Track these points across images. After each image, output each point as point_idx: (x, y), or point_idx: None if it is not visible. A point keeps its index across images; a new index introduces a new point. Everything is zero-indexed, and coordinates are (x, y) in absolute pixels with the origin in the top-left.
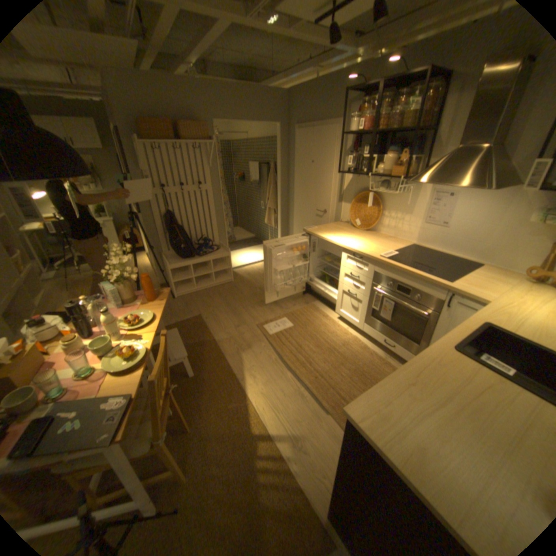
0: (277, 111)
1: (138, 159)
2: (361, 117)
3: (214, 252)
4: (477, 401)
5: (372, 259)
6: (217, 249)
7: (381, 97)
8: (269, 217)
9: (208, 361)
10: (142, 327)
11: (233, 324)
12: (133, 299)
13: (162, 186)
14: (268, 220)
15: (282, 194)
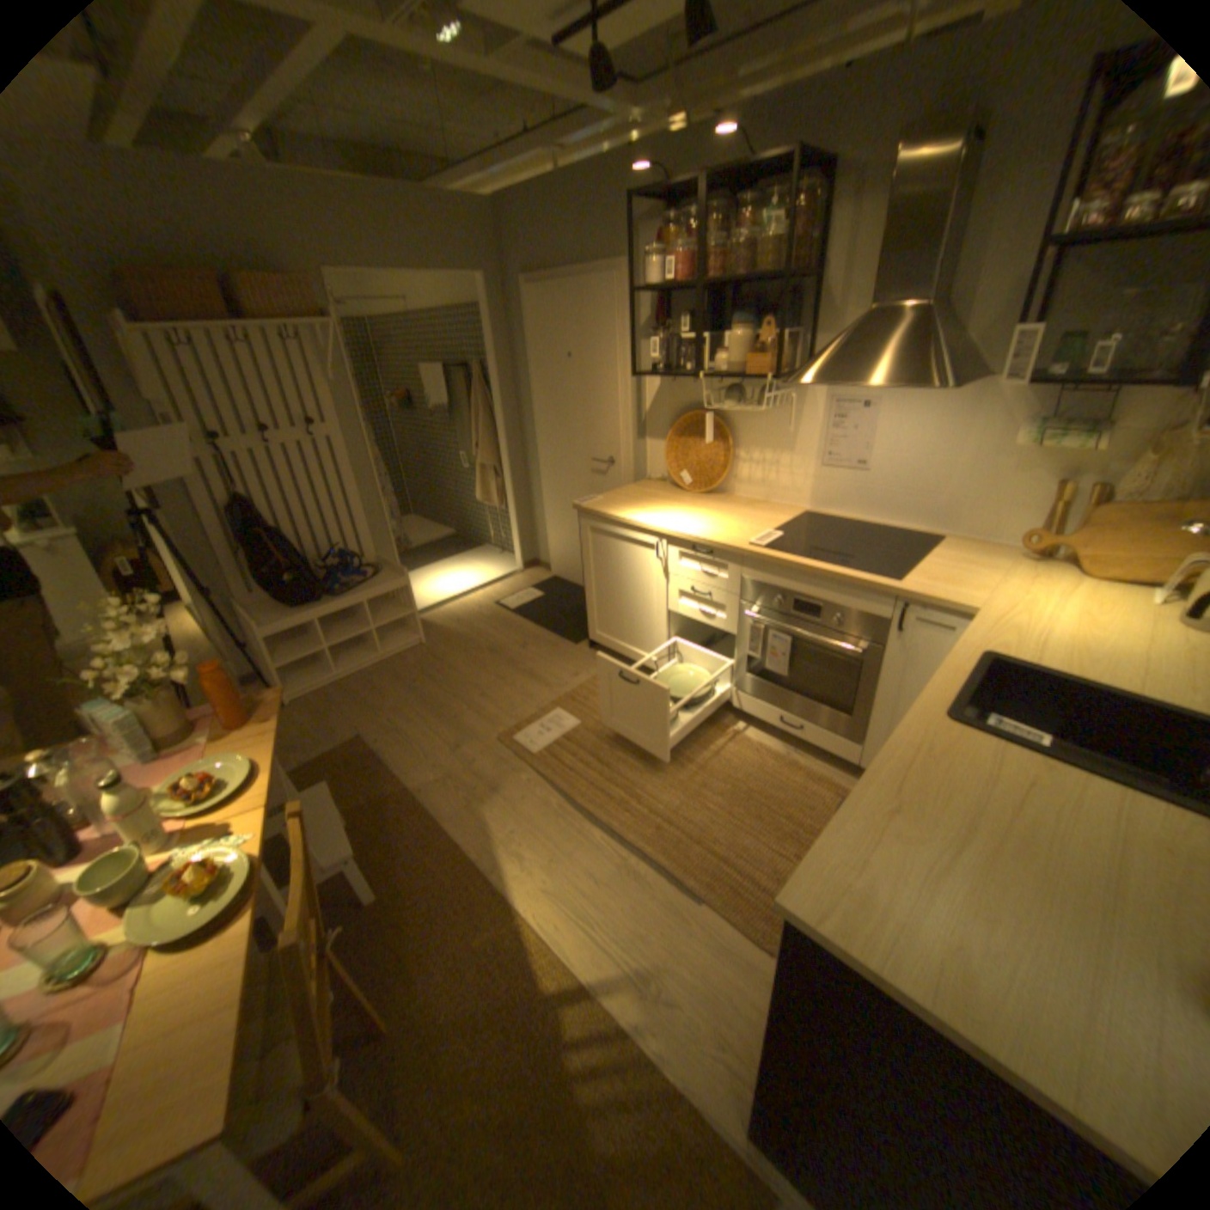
0: (472, 247)
1: (135, 374)
2: (663, 255)
3: (367, 583)
4: (1021, 818)
5: (733, 553)
6: (375, 575)
7: (700, 211)
8: (484, 487)
9: (398, 845)
10: (221, 803)
11: (444, 744)
12: (179, 735)
13: (210, 437)
14: (482, 492)
15: (507, 432)
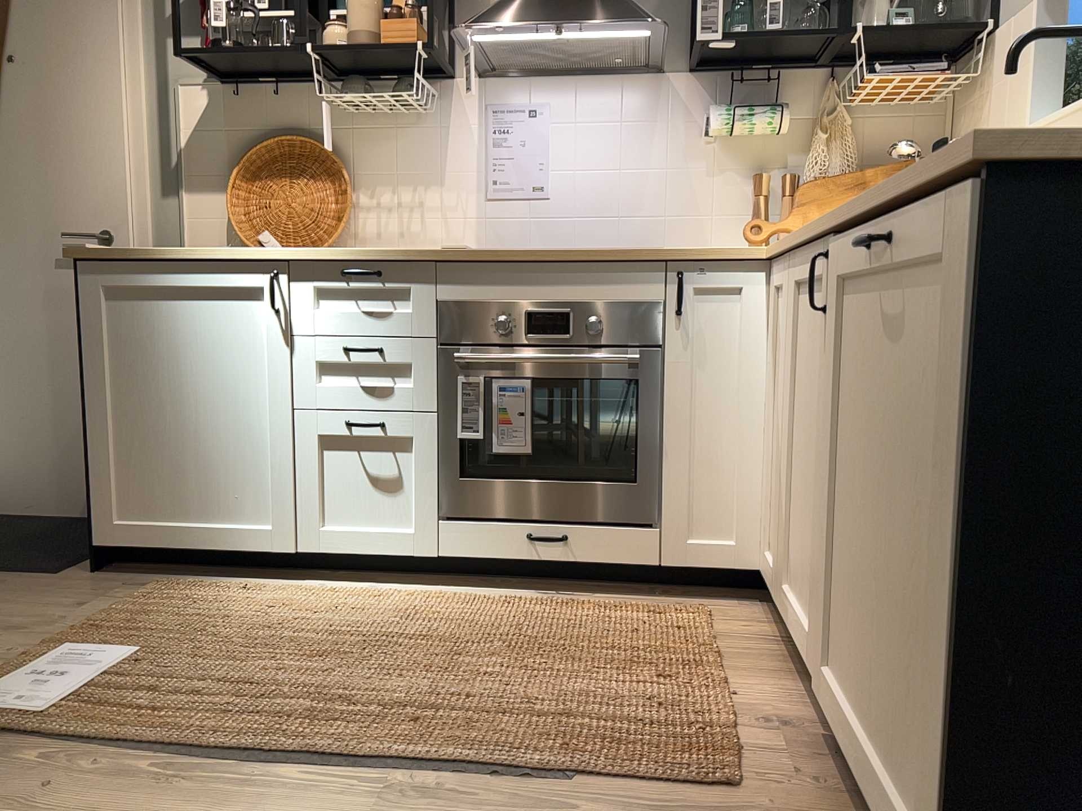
0: None
1: None
2: None
3: None
4: None
5: (422, 262)
6: None
7: None
8: None
9: None
10: None
11: None
12: None
13: None
14: None
15: None
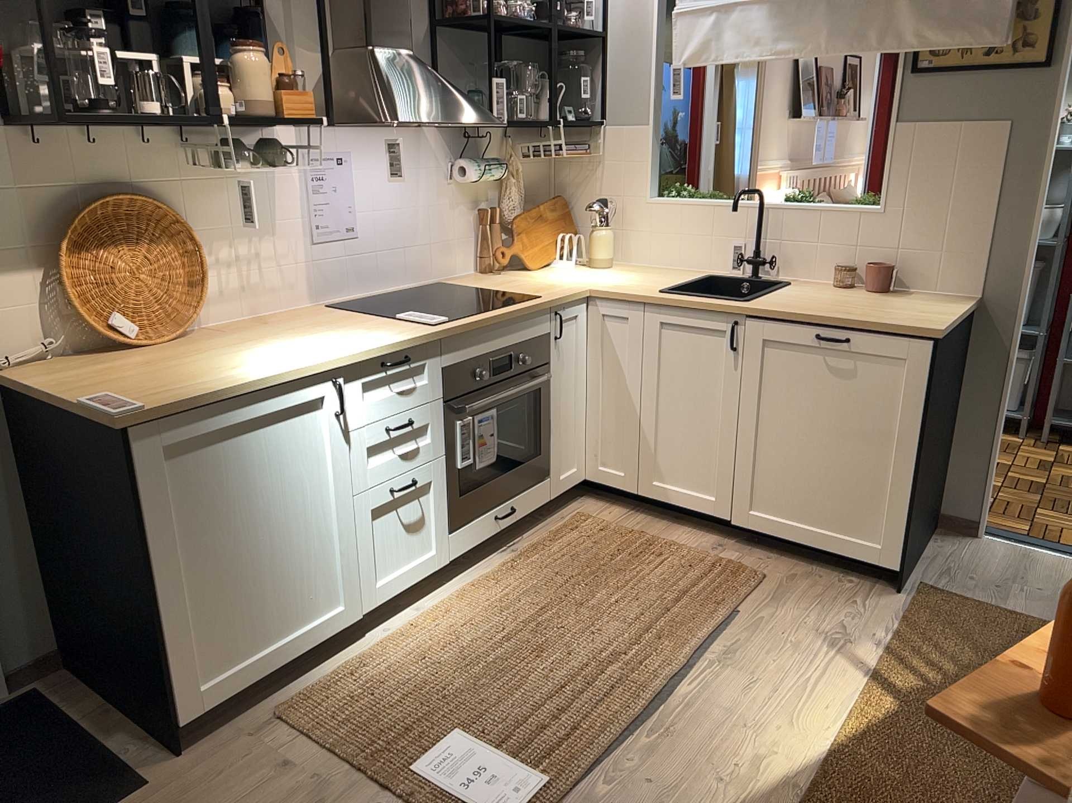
0: None
1: None
2: None
3: None
4: (822, 301)
5: (434, 341)
6: None
7: None
8: None
9: None
10: None
11: None
12: None
13: None
14: None
15: None
